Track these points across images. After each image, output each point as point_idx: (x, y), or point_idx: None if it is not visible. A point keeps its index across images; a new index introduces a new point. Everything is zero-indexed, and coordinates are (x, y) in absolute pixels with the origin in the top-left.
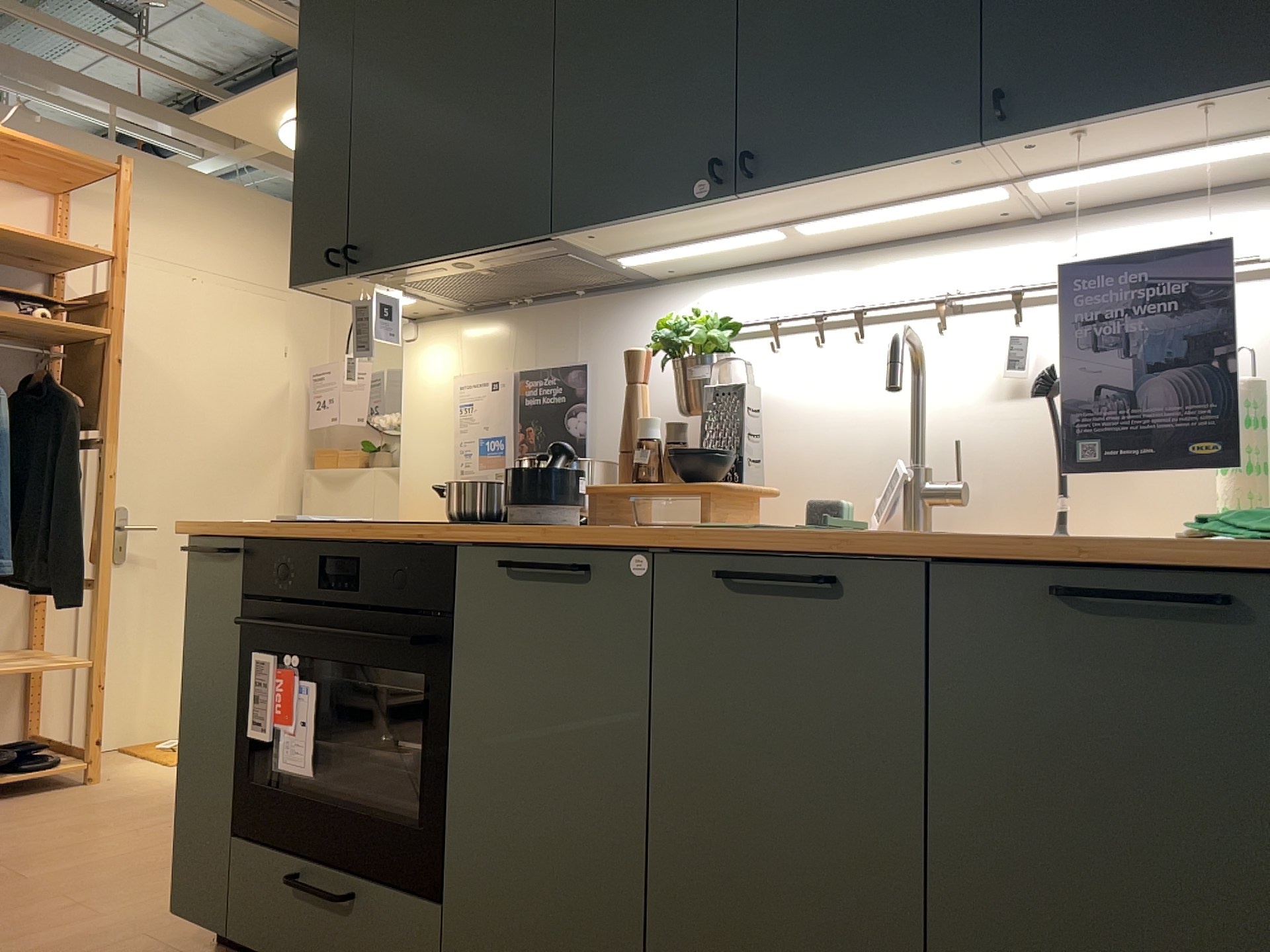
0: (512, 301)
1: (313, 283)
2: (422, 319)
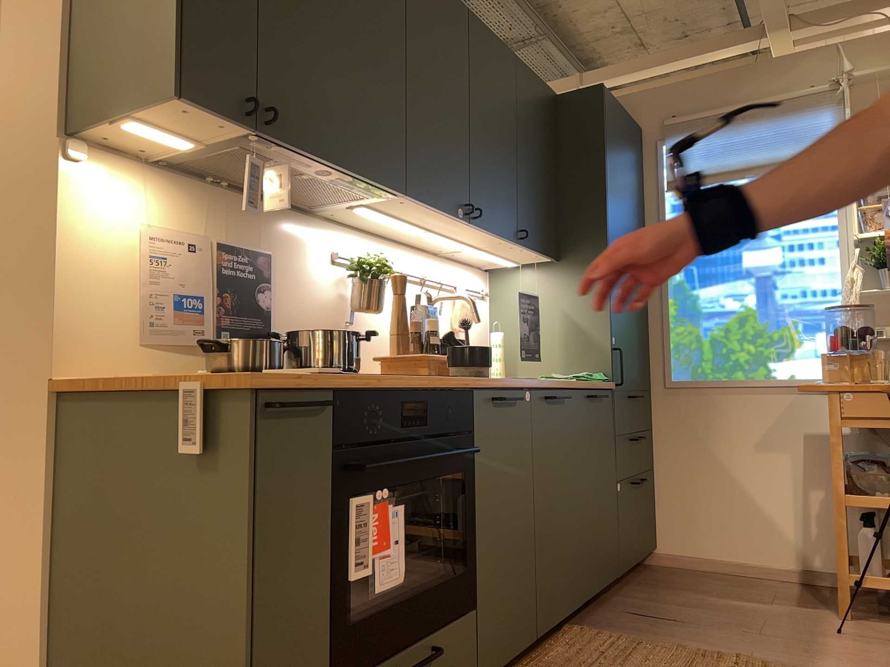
0: (213, 178)
1: (200, 105)
2: (86, 141)
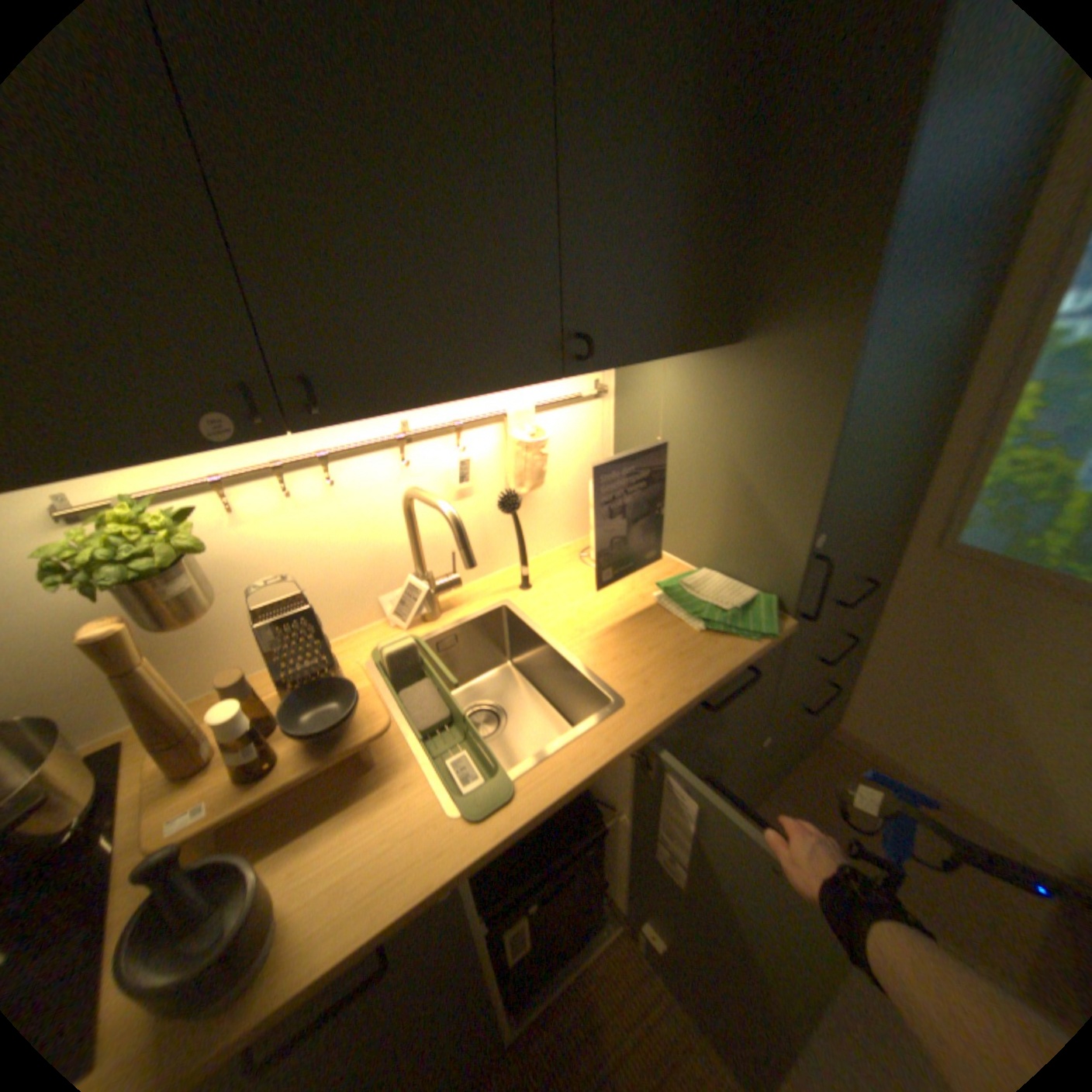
0: None
1: None
2: None
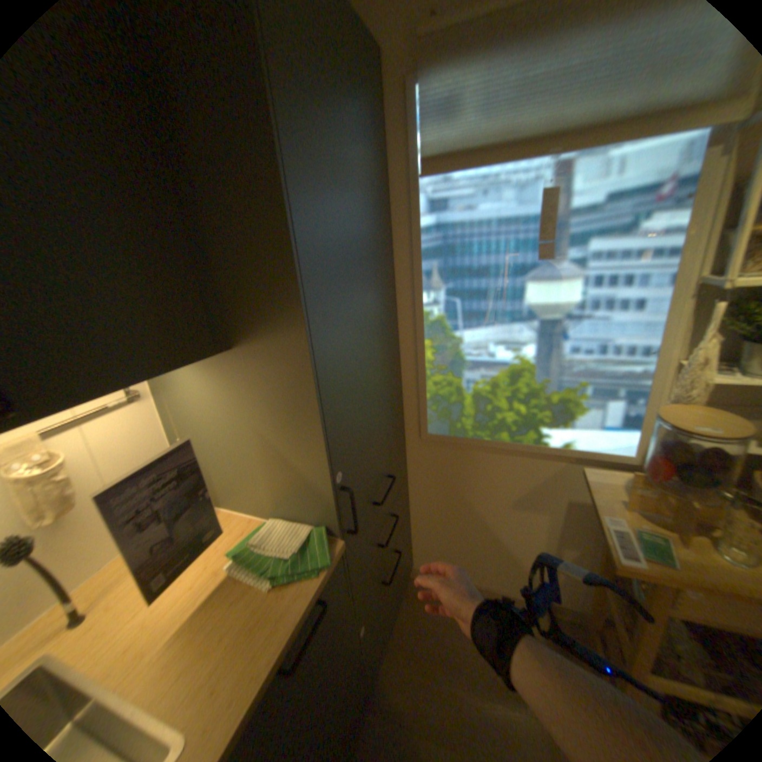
0: None
1: None
2: None
